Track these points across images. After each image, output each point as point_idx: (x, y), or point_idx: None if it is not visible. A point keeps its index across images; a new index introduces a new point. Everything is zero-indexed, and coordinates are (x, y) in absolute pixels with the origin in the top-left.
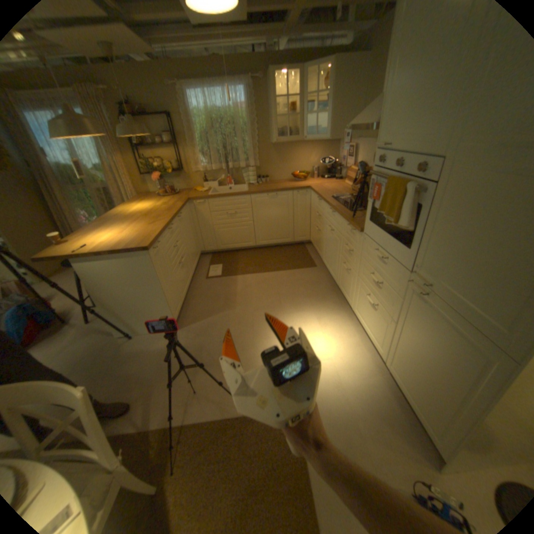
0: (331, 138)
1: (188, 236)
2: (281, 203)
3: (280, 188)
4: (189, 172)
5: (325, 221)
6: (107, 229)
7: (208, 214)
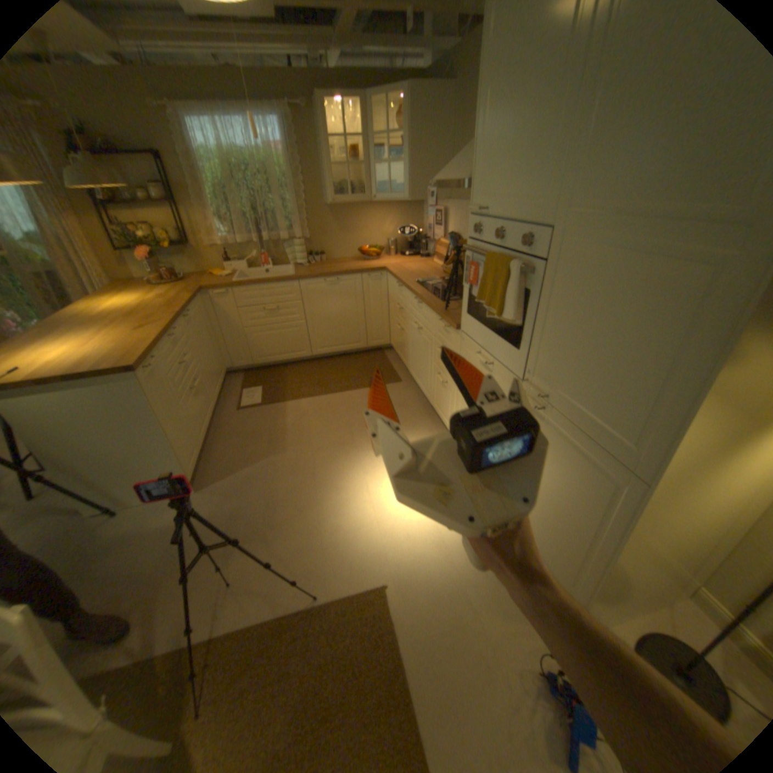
0: (411, 199)
1: (205, 345)
2: (347, 293)
3: (343, 270)
4: (200, 246)
5: (410, 316)
6: (59, 339)
7: (234, 311)
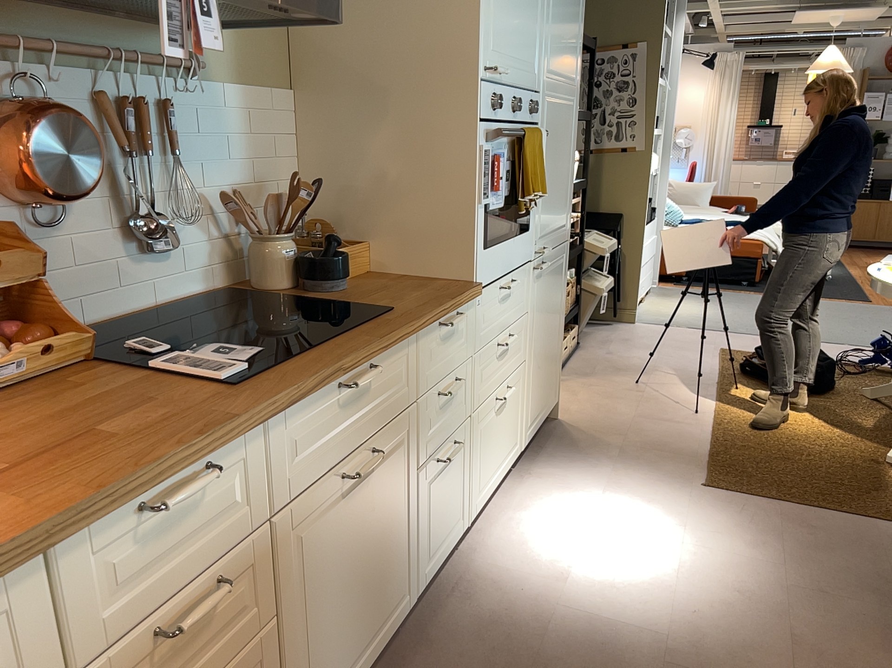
0: None
1: None
2: None
3: None
4: None
5: (297, 508)
6: None
7: None
